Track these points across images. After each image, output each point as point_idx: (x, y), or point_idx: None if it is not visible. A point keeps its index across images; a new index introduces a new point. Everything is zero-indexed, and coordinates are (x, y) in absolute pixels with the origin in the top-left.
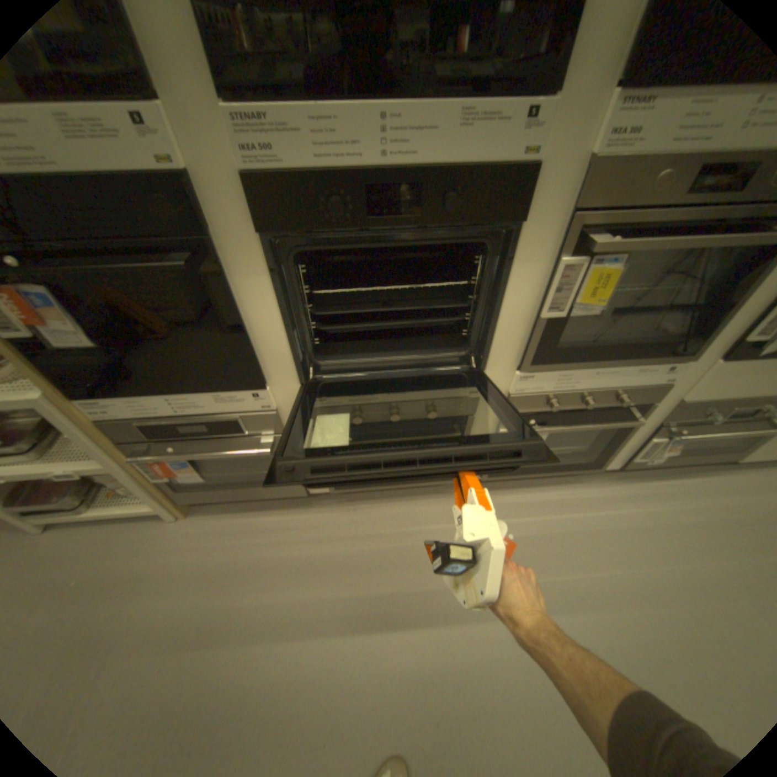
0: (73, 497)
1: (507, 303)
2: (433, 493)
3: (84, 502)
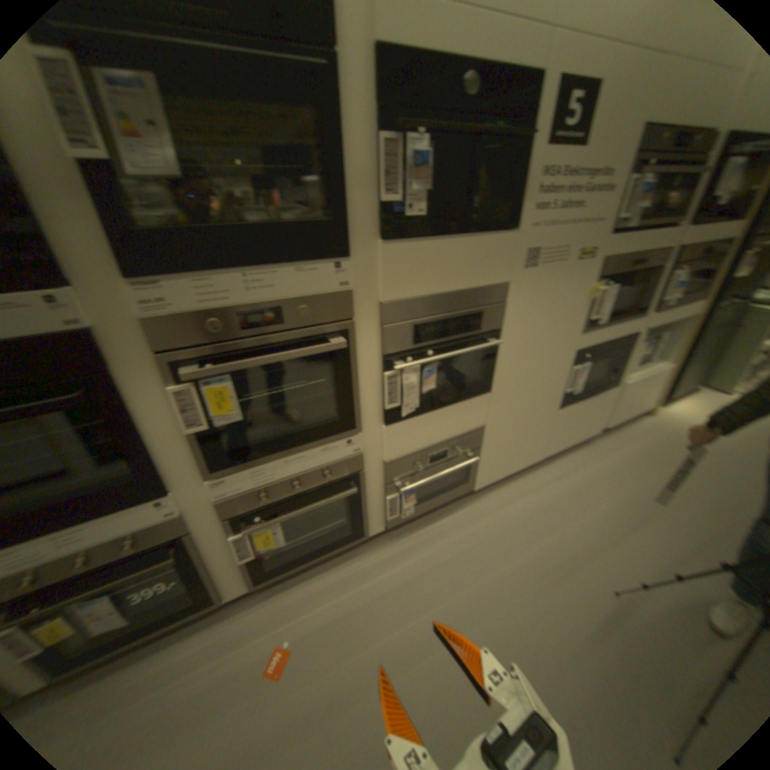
0: None
1: (142, 431)
2: (201, 628)
3: None
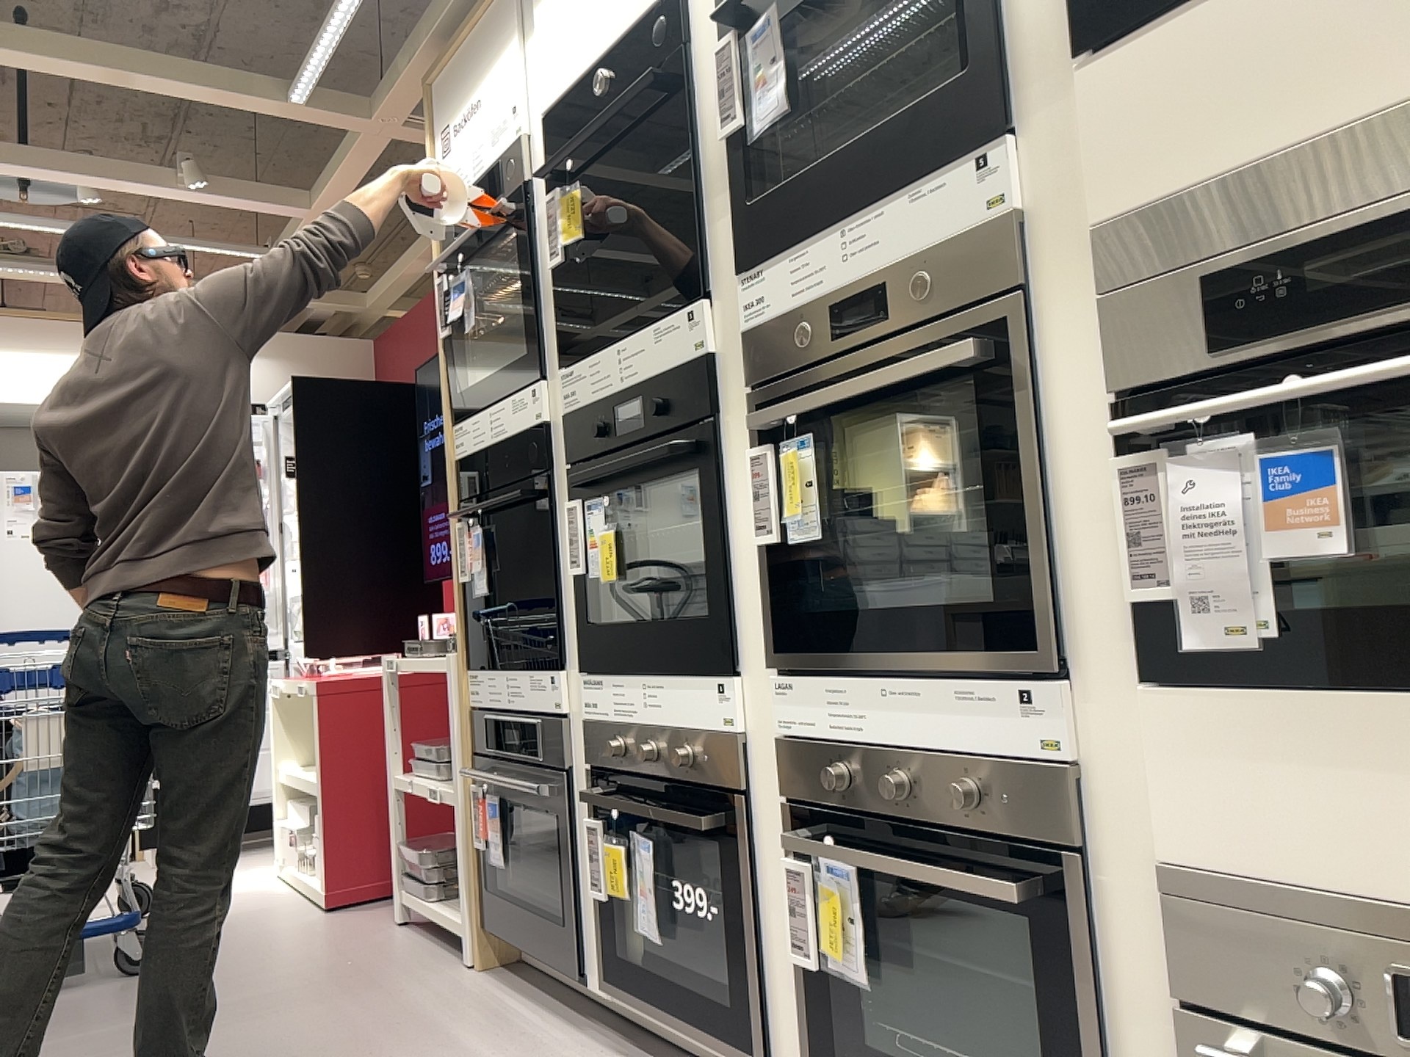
0: (437, 867)
1: (735, 533)
2: None
3: (443, 893)
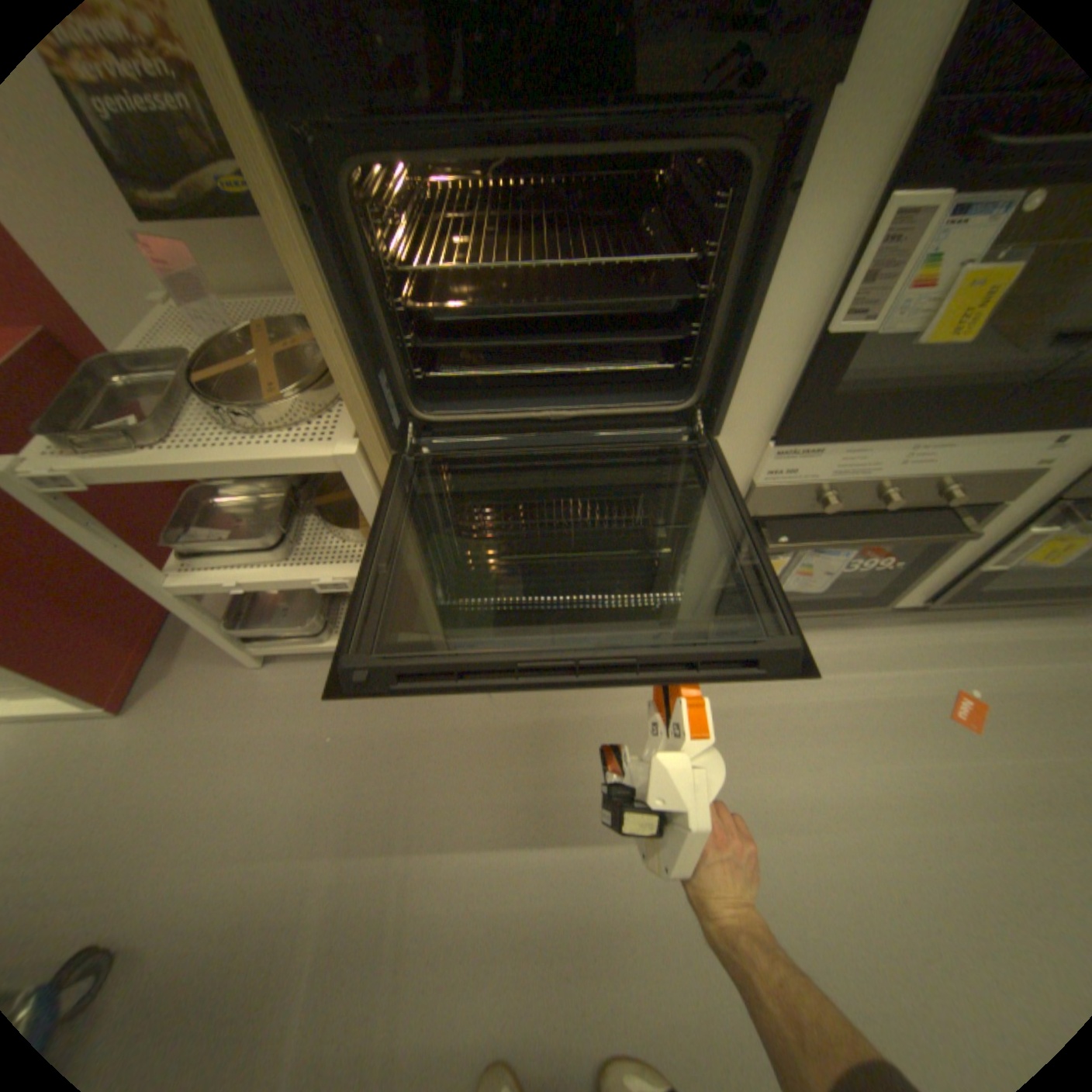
0: (315, 617)
1: None
2: (836, 625)
3: (321, 625)
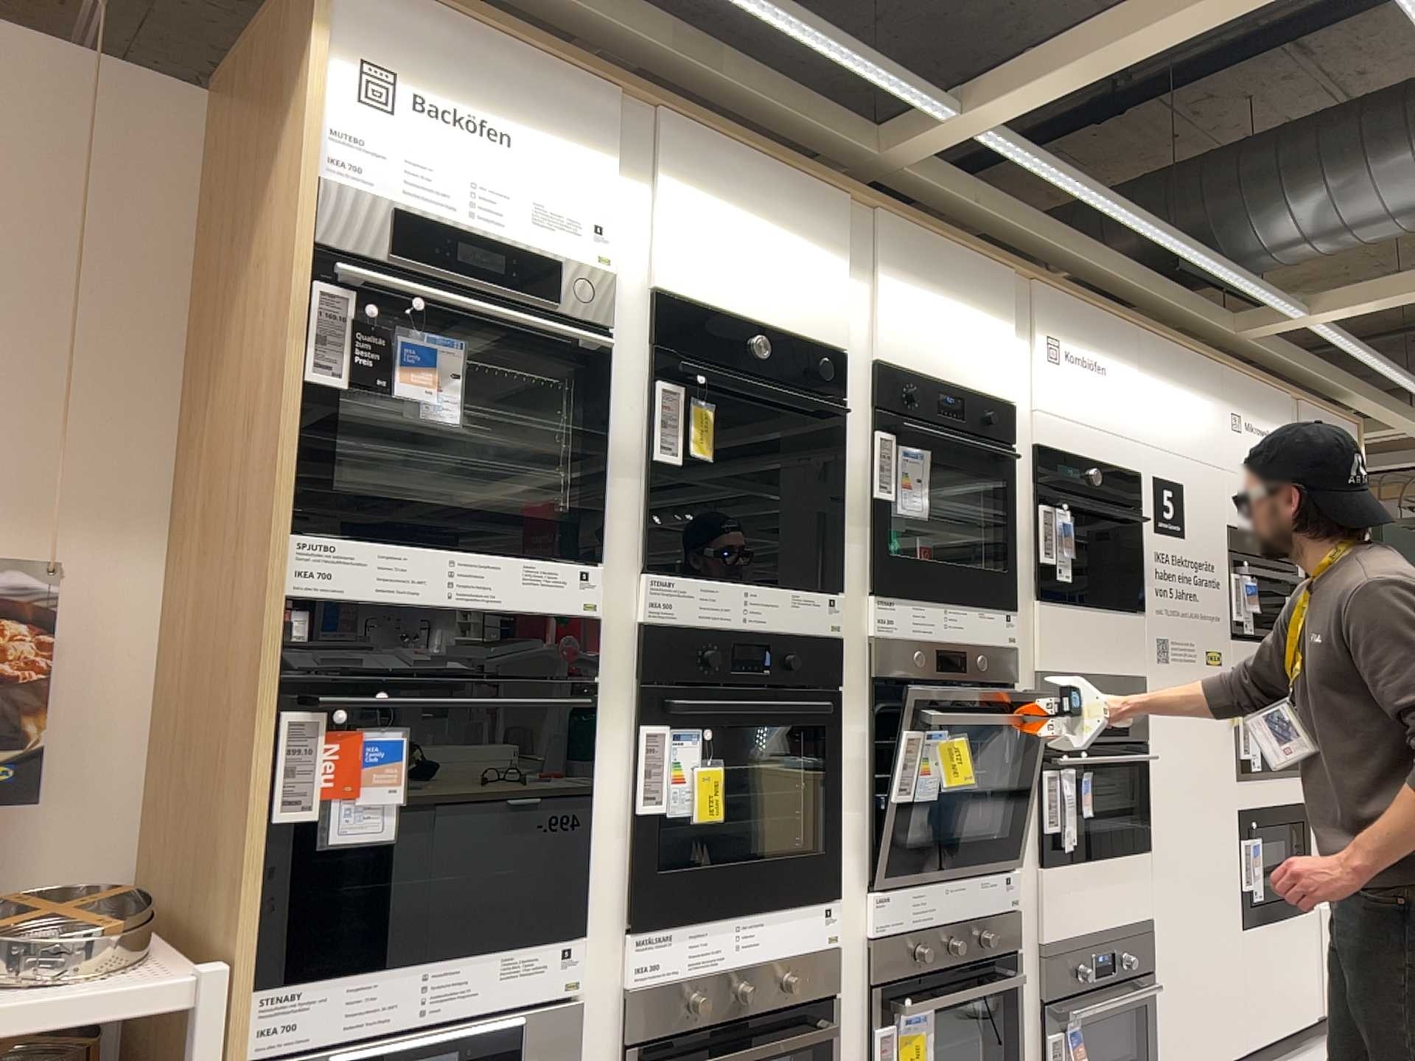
0: None
1: (836, 773)
2: None
3: None
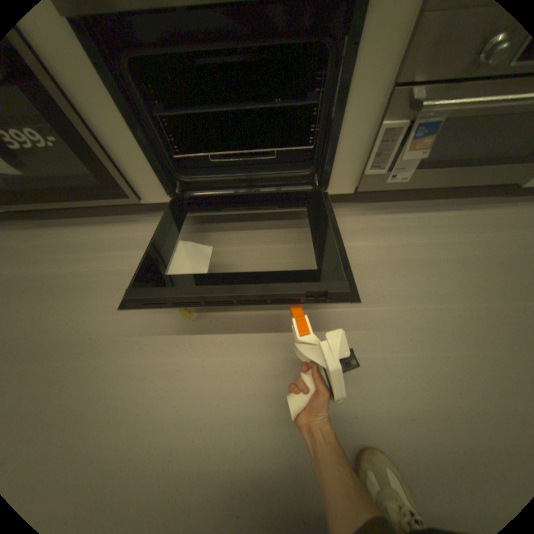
0: None
1: None
2: (132, 219)
3: None
